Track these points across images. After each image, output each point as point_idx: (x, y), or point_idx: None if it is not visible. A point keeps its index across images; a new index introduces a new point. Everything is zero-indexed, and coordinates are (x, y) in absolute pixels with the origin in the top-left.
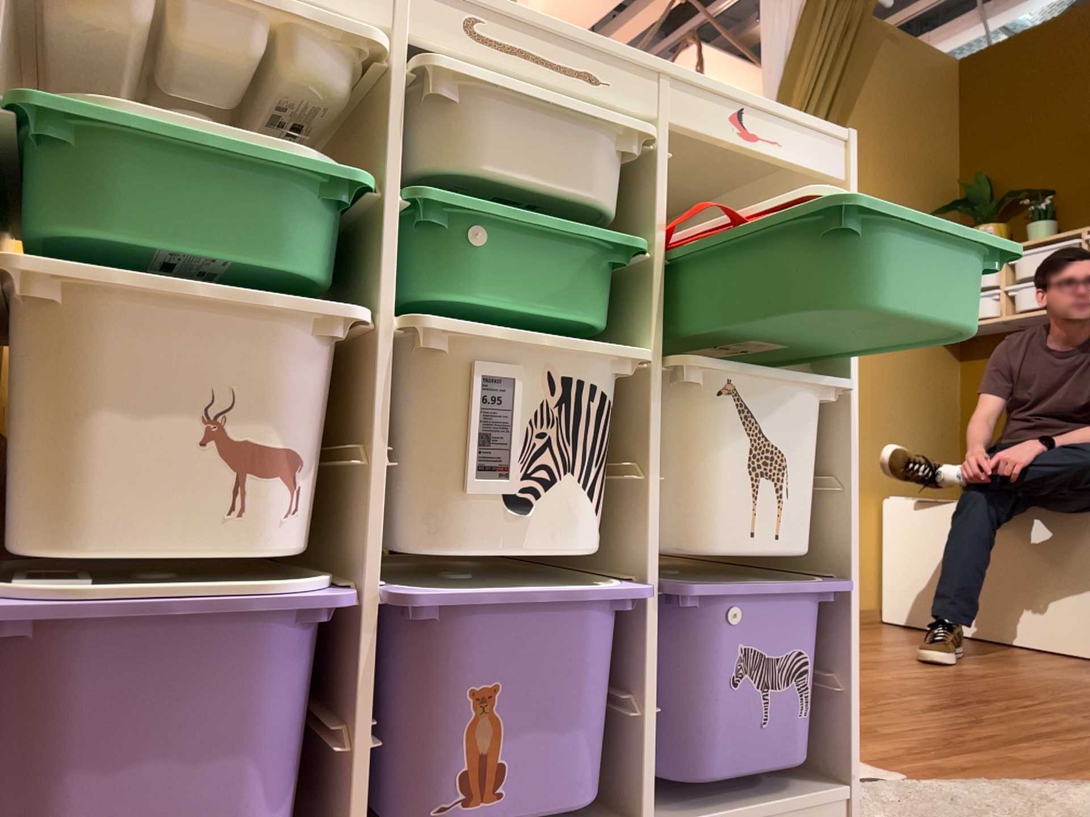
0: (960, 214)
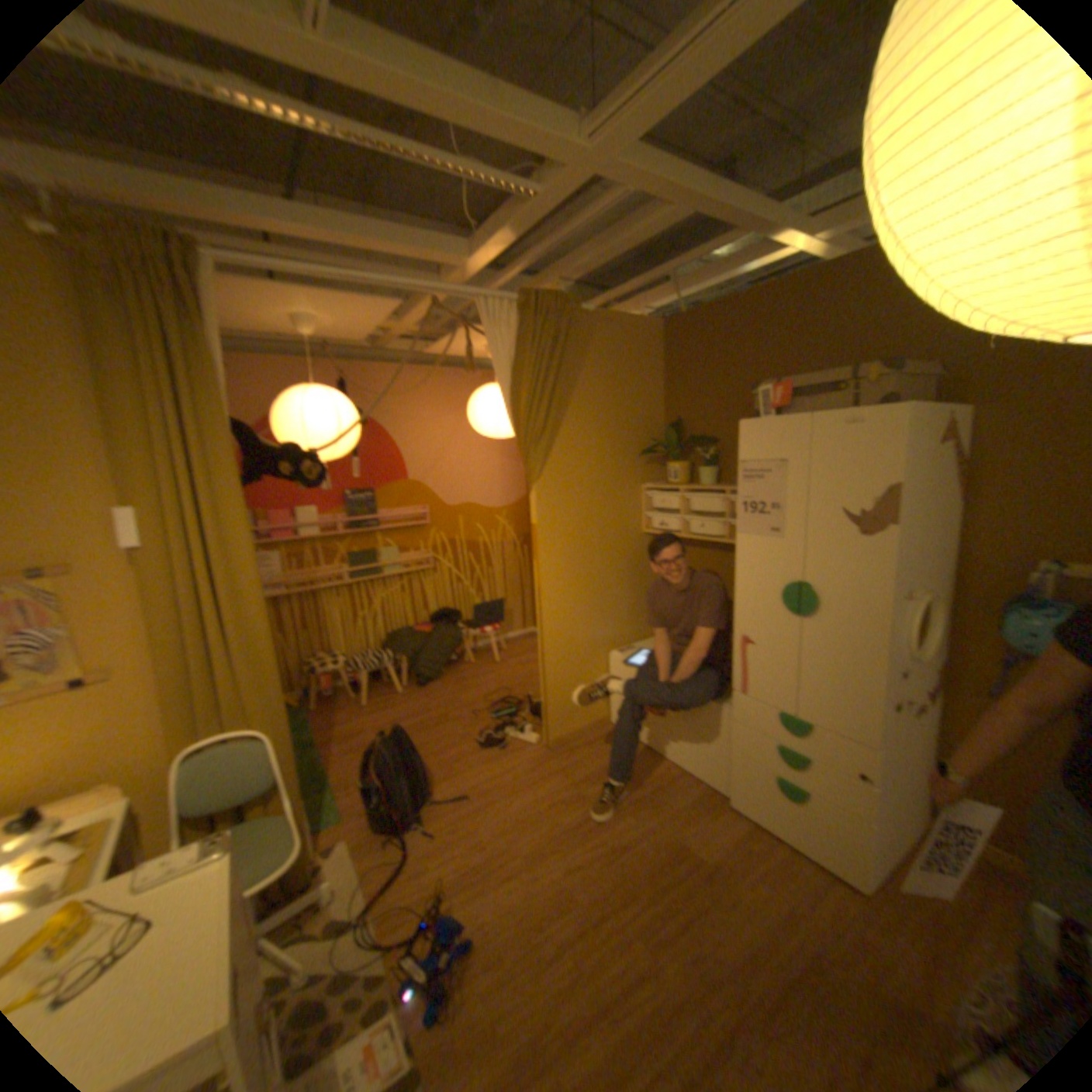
0: (663, 453)
